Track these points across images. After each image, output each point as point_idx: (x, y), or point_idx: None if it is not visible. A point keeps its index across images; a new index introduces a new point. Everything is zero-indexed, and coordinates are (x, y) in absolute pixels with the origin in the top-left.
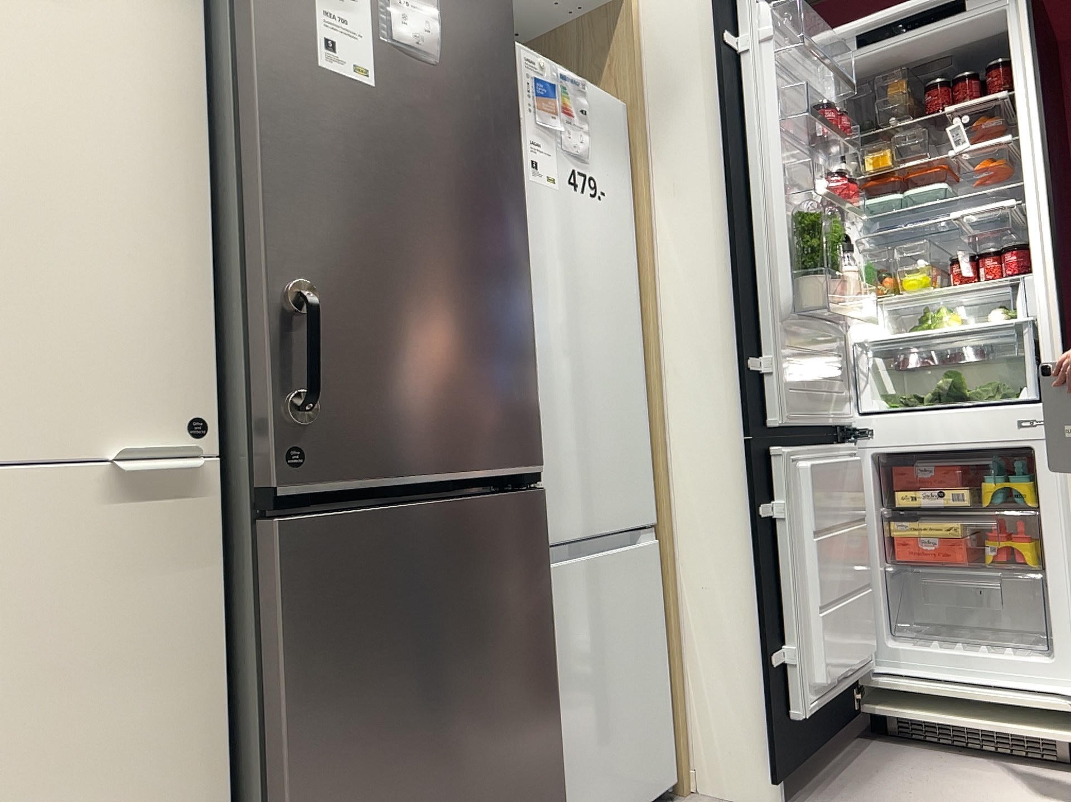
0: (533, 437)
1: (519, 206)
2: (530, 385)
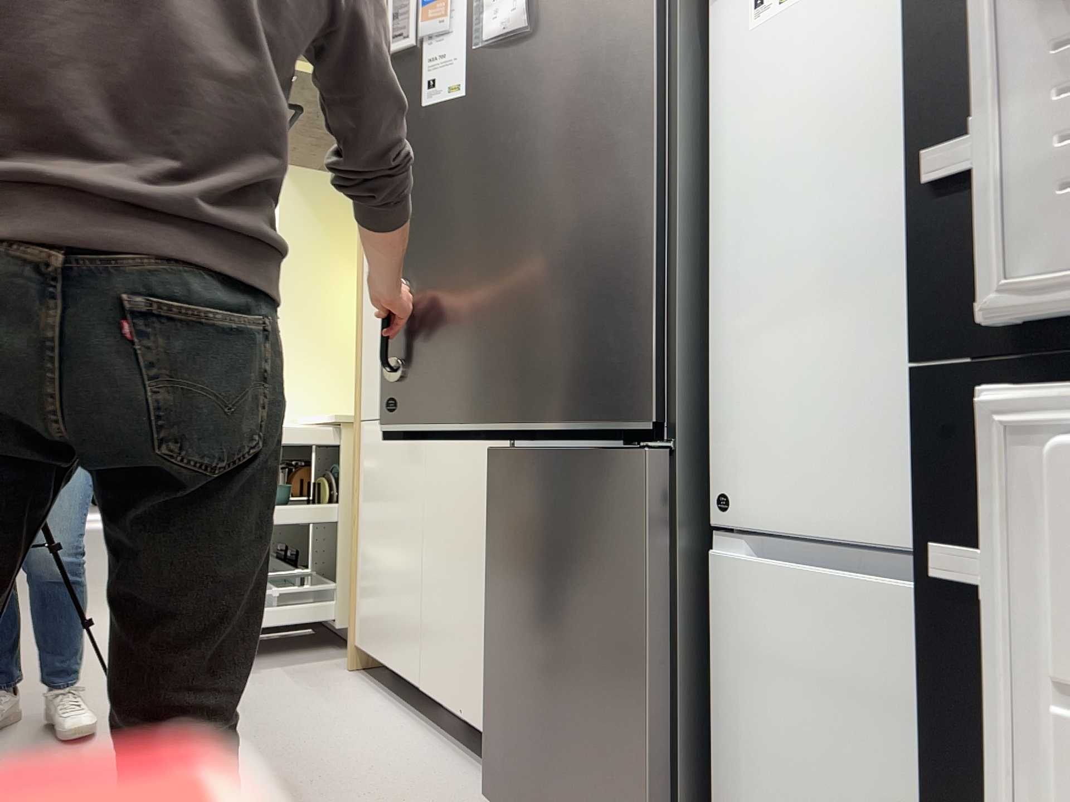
0: (639, 392)
1: (641, 125)
2: (639, 332)
